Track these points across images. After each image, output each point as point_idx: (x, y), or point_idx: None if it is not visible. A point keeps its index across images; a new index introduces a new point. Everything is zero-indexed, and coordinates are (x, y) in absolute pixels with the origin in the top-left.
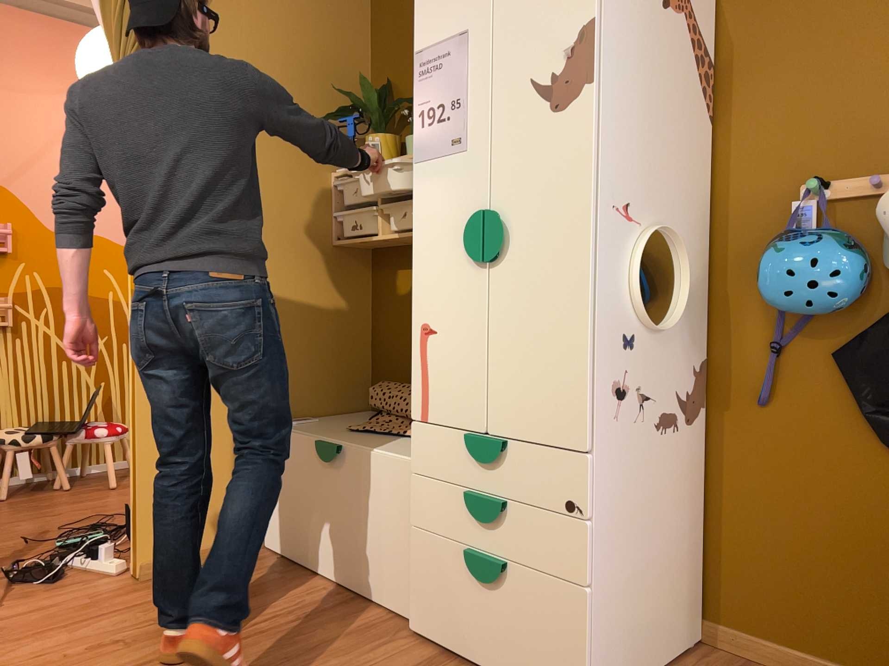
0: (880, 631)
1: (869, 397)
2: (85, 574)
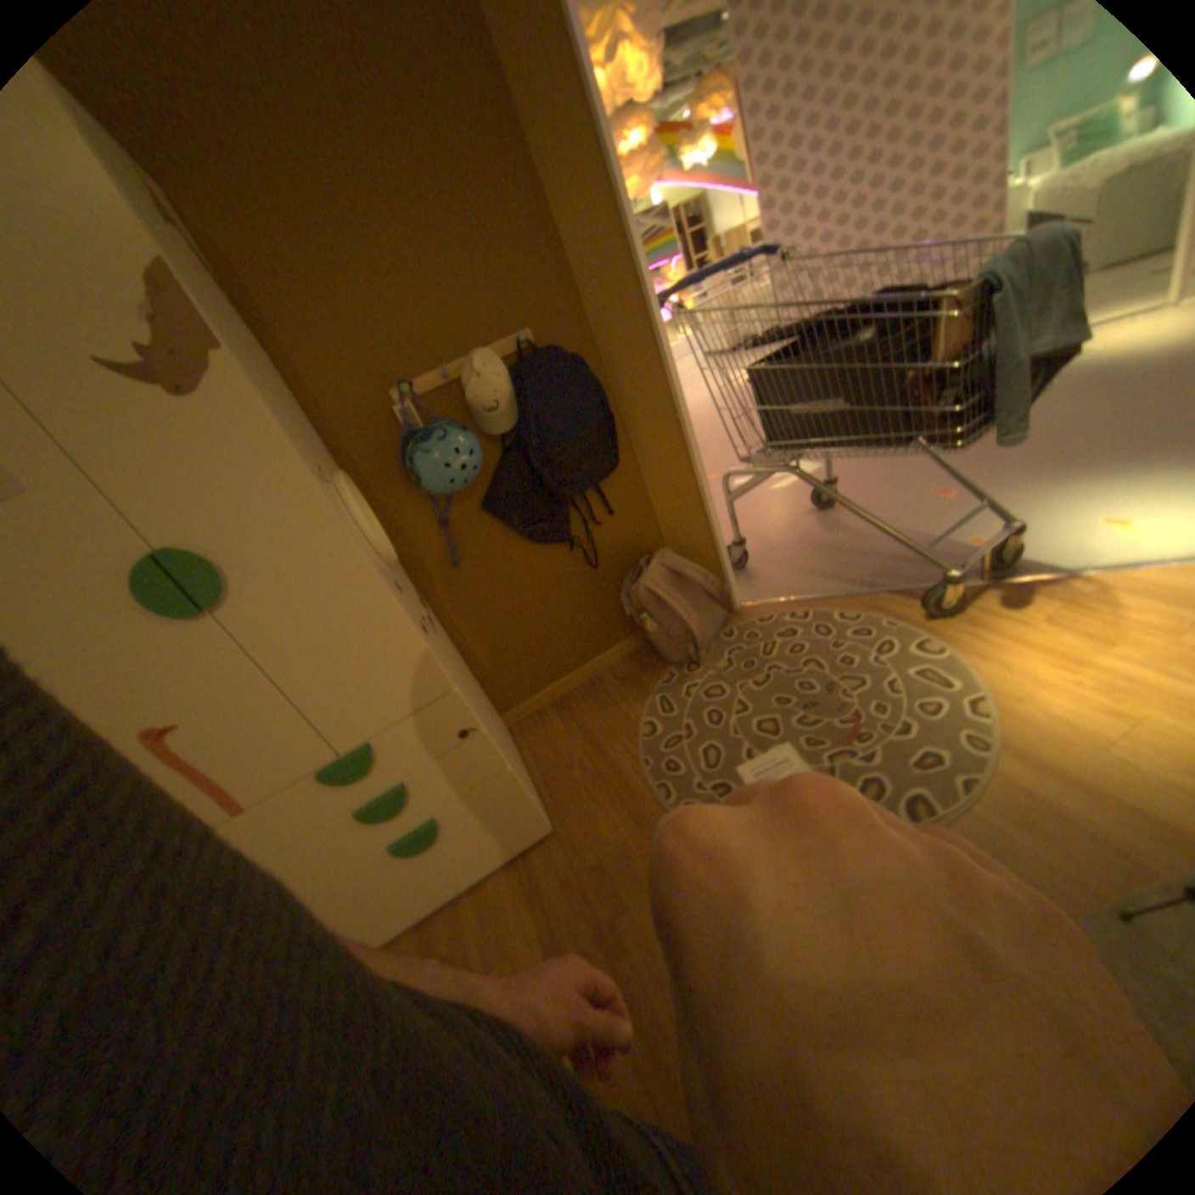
0: (582, 637)
1: (517, 521)
2: None
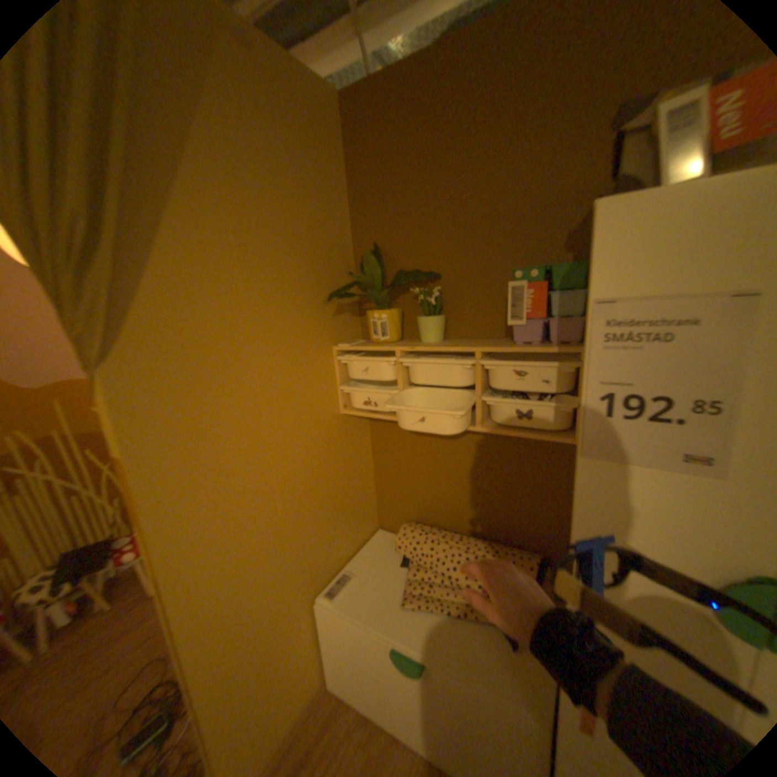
0: None
1: None
2: None
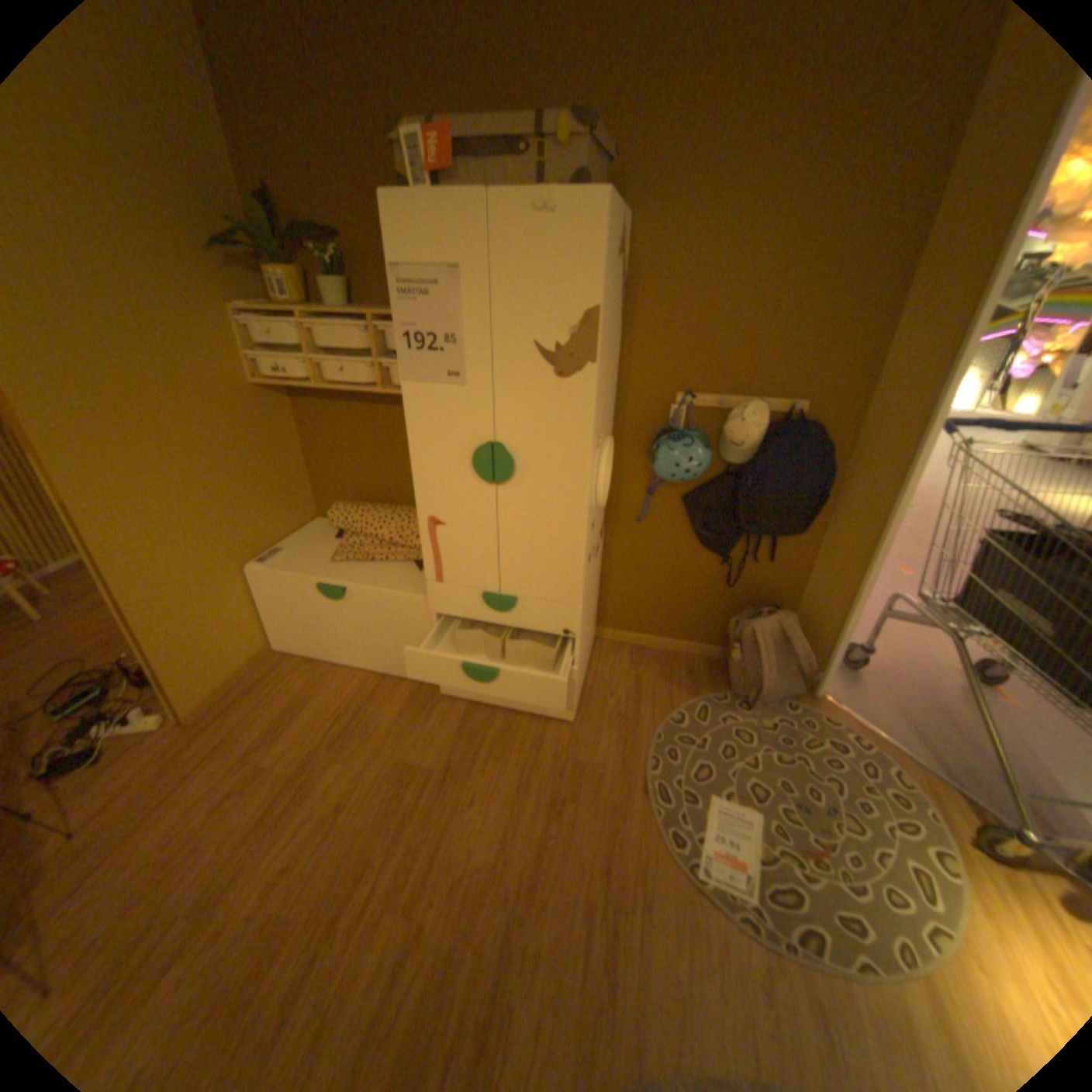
0: (683, 623)
1: (697, 522)
2: (124, 740)
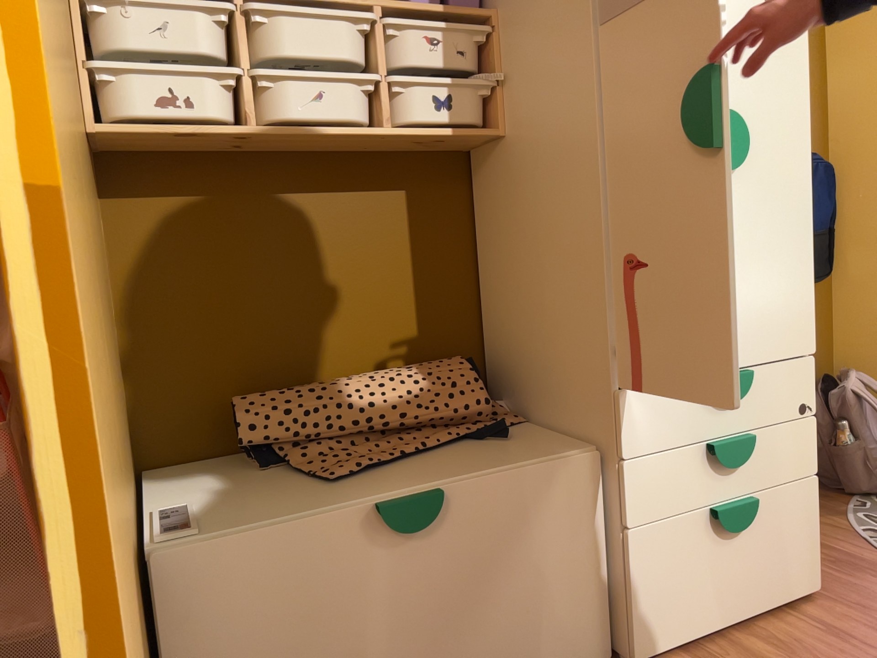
0: None
1: None
2: None
